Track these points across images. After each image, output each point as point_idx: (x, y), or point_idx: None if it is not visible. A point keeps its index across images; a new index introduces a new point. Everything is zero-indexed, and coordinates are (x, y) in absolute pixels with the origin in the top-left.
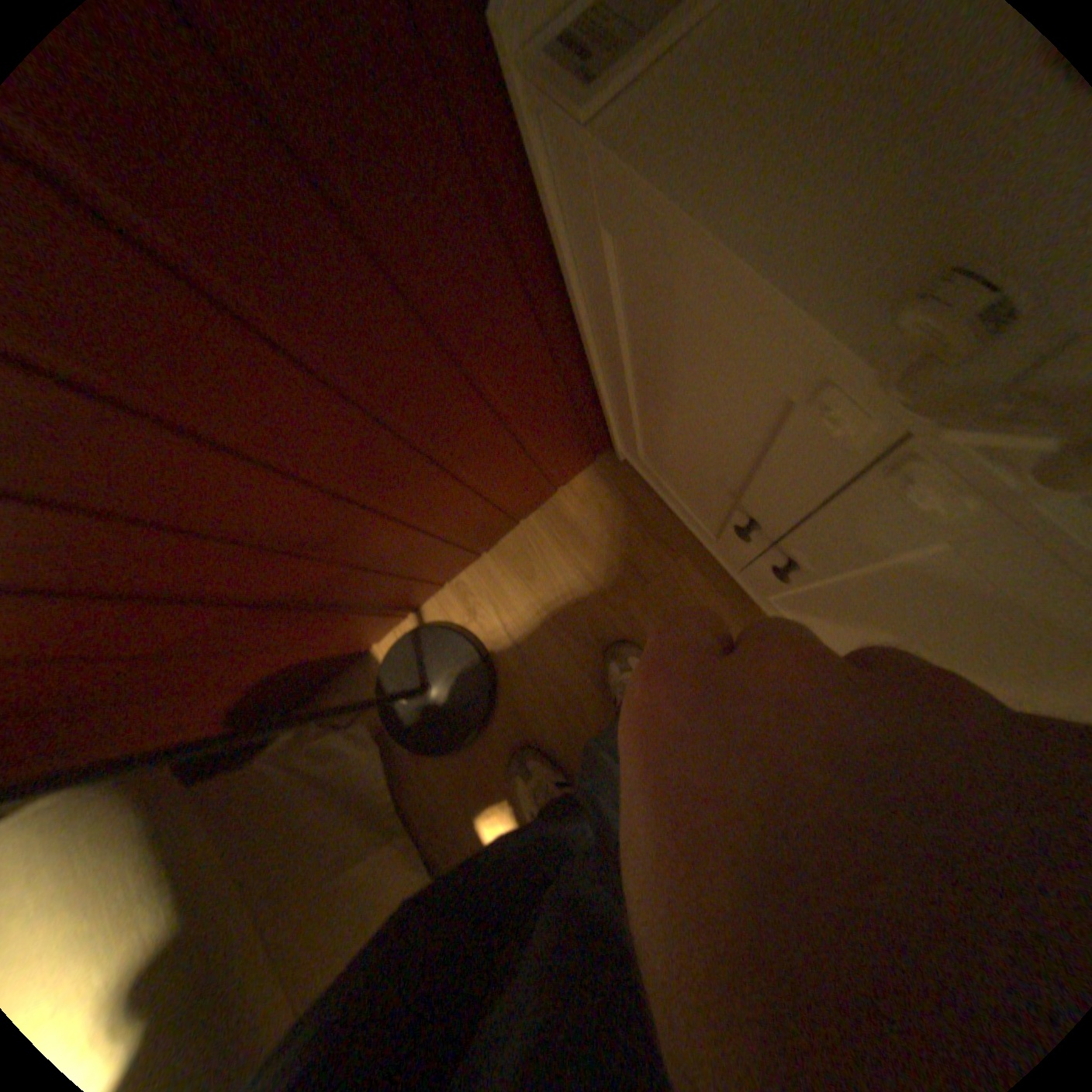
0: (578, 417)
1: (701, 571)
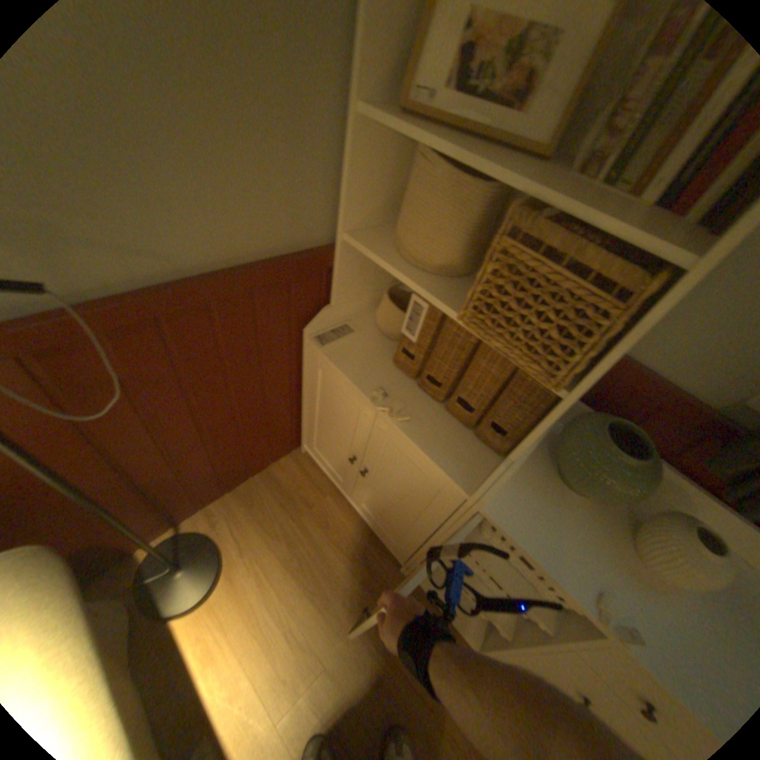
0: (290, 425)
1: (334, 503)
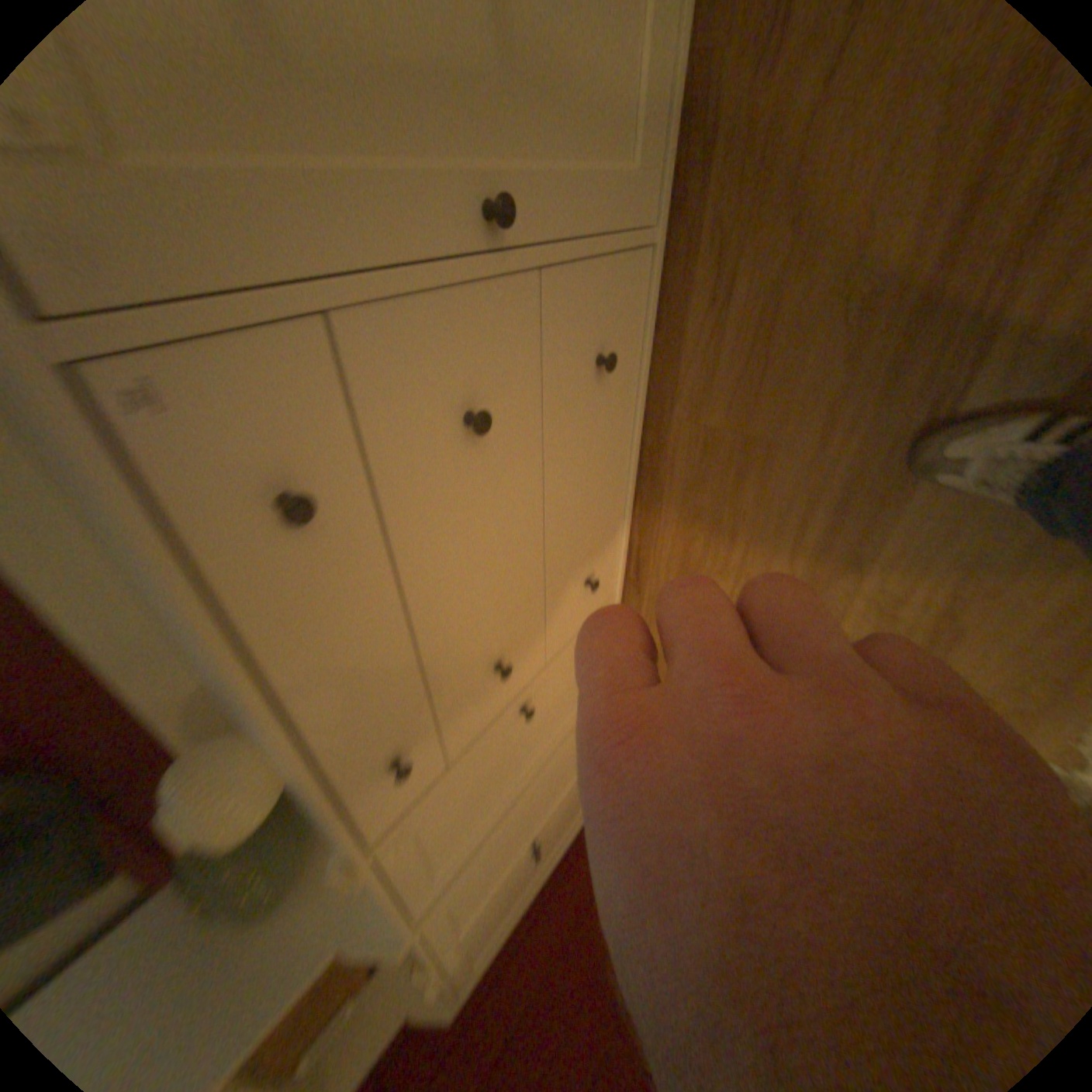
0: (573, 855)
1: None
